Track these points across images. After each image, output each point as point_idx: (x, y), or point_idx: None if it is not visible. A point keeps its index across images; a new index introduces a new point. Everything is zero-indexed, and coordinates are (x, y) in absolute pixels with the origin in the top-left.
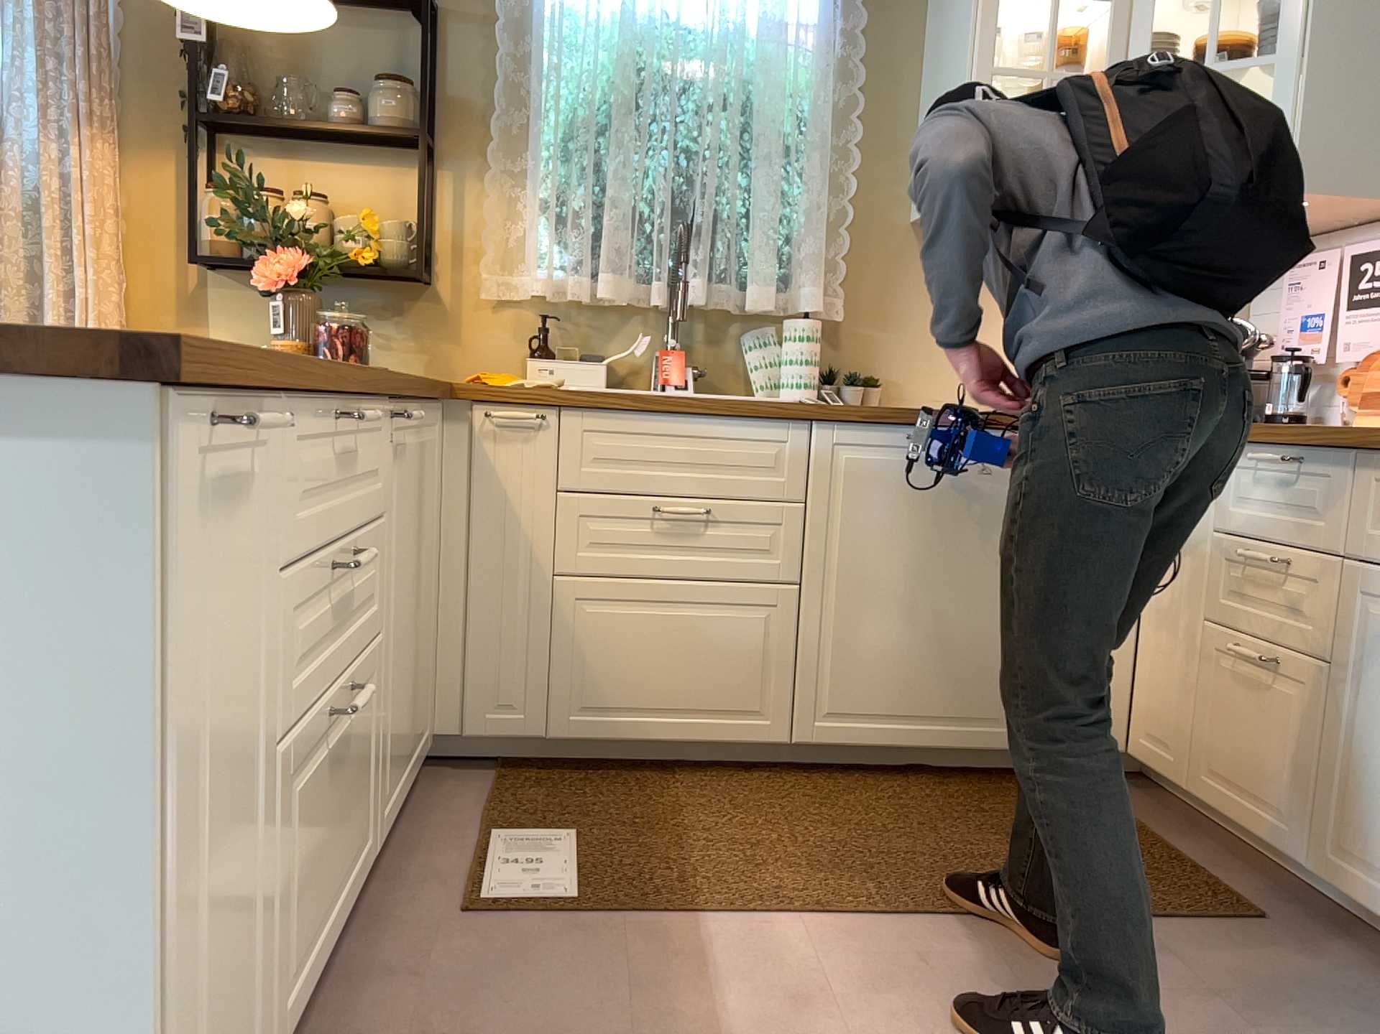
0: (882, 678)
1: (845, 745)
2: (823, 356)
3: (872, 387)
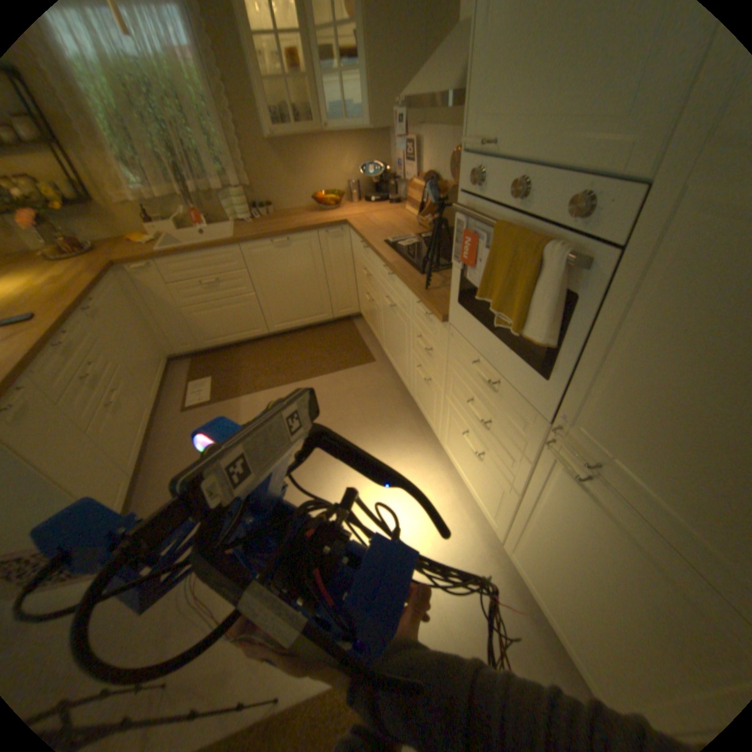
0: (287, 311)
1: (283, 330)
2: (248, 198)
3: (268, 206)
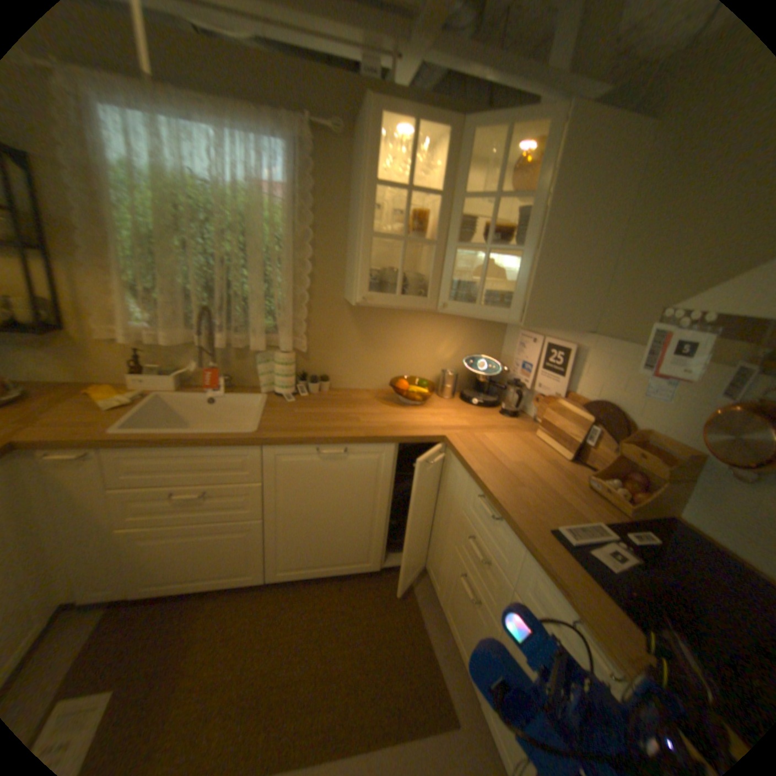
0: (307, 554)
1: (291, 581)
2: (299, 365)
3: (324, 380)
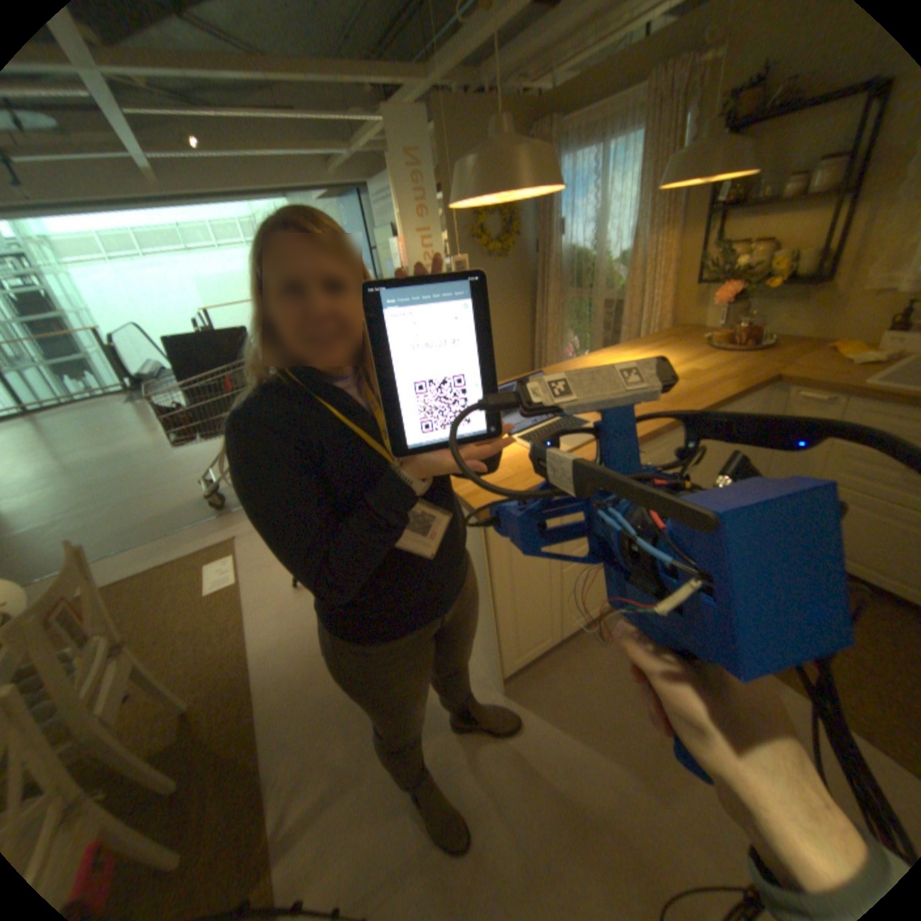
0: None
1: None
2: None
3: None
